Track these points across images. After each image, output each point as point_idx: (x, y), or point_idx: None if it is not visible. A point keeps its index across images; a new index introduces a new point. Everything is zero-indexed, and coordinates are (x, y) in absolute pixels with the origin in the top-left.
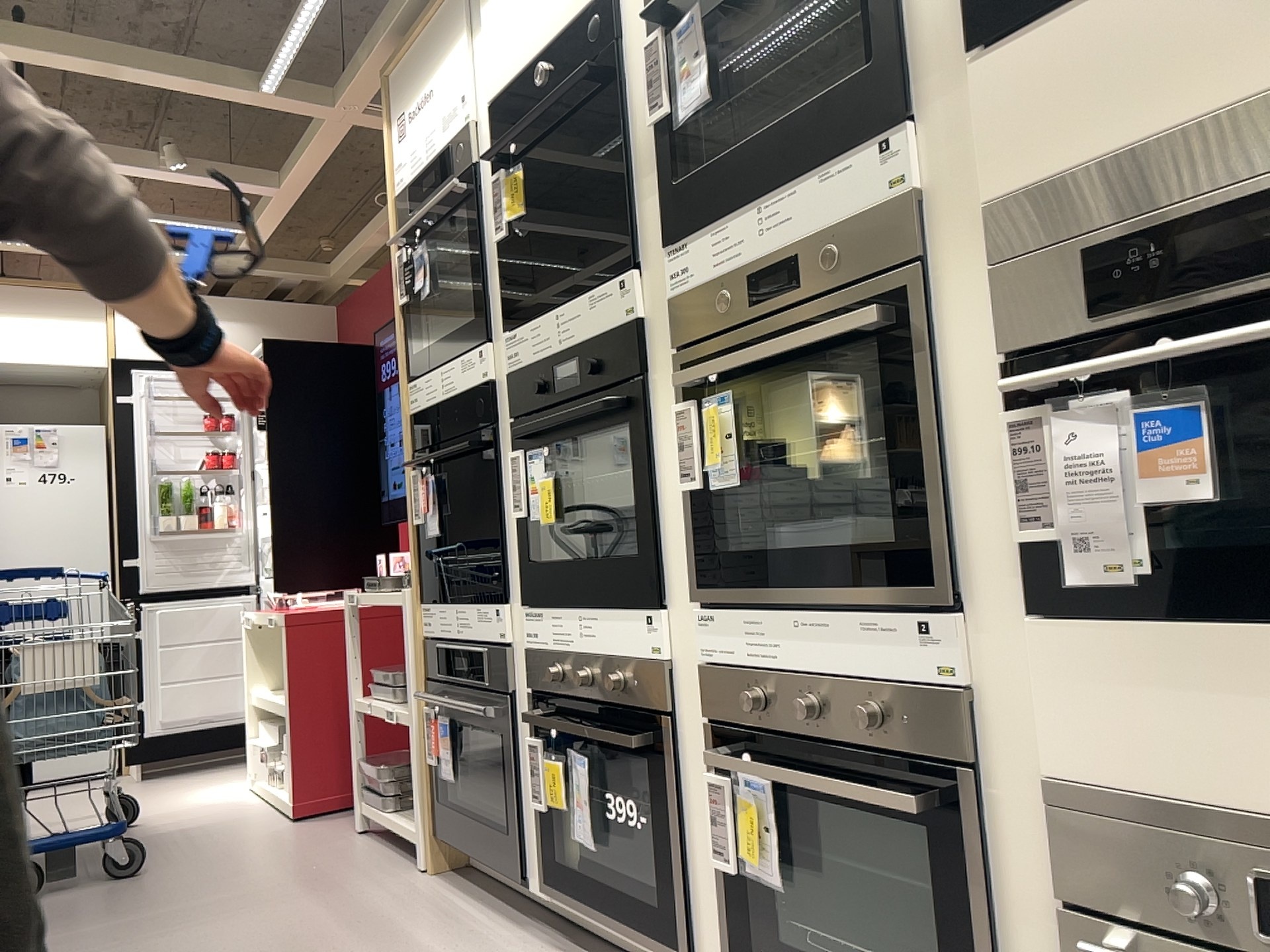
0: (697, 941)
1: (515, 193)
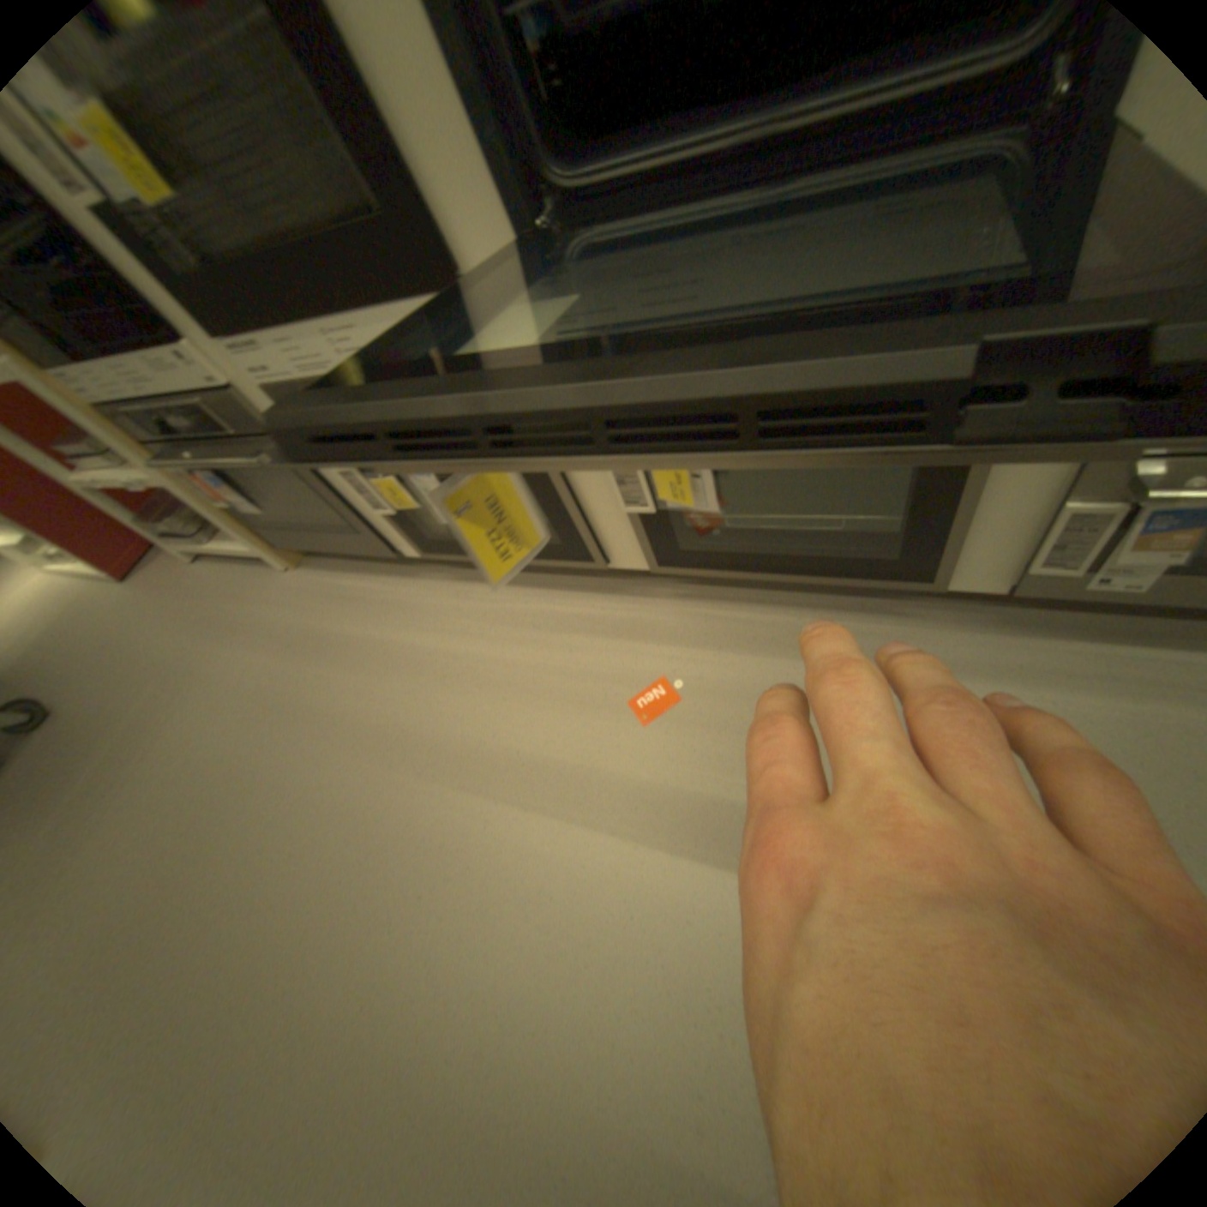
0: (601, 548)
1: None
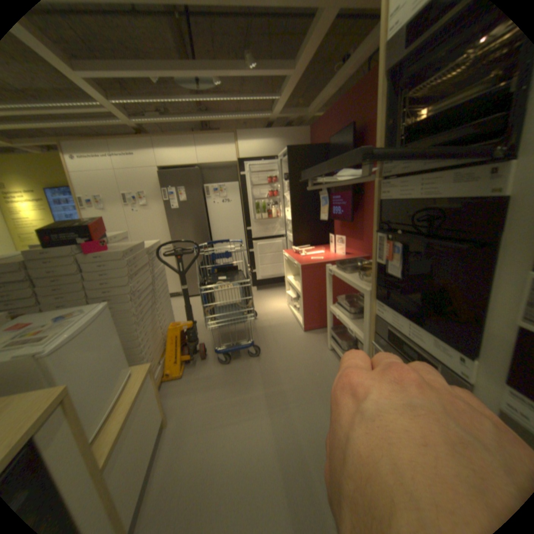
0: None
1: None
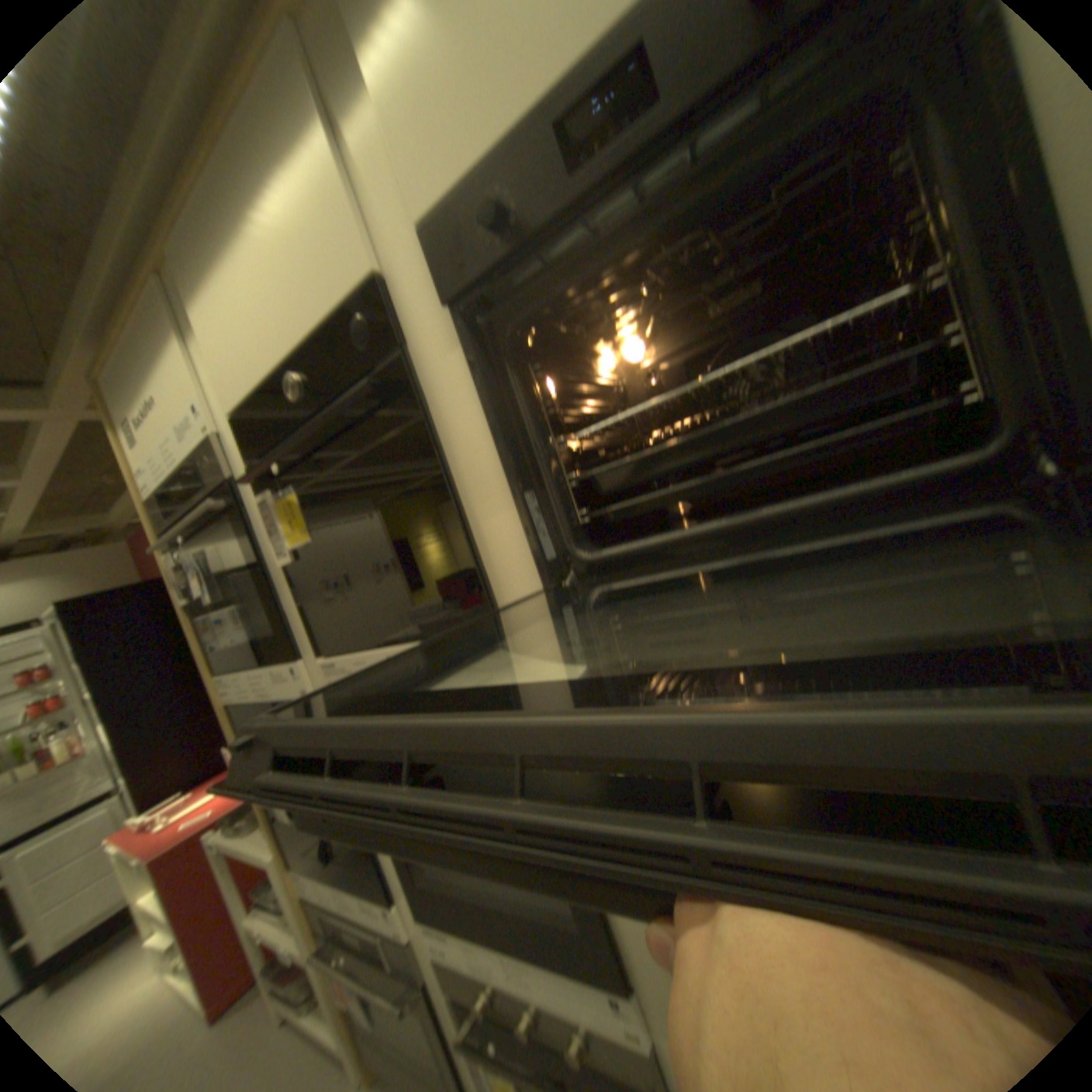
0: None
1: (297, 521)
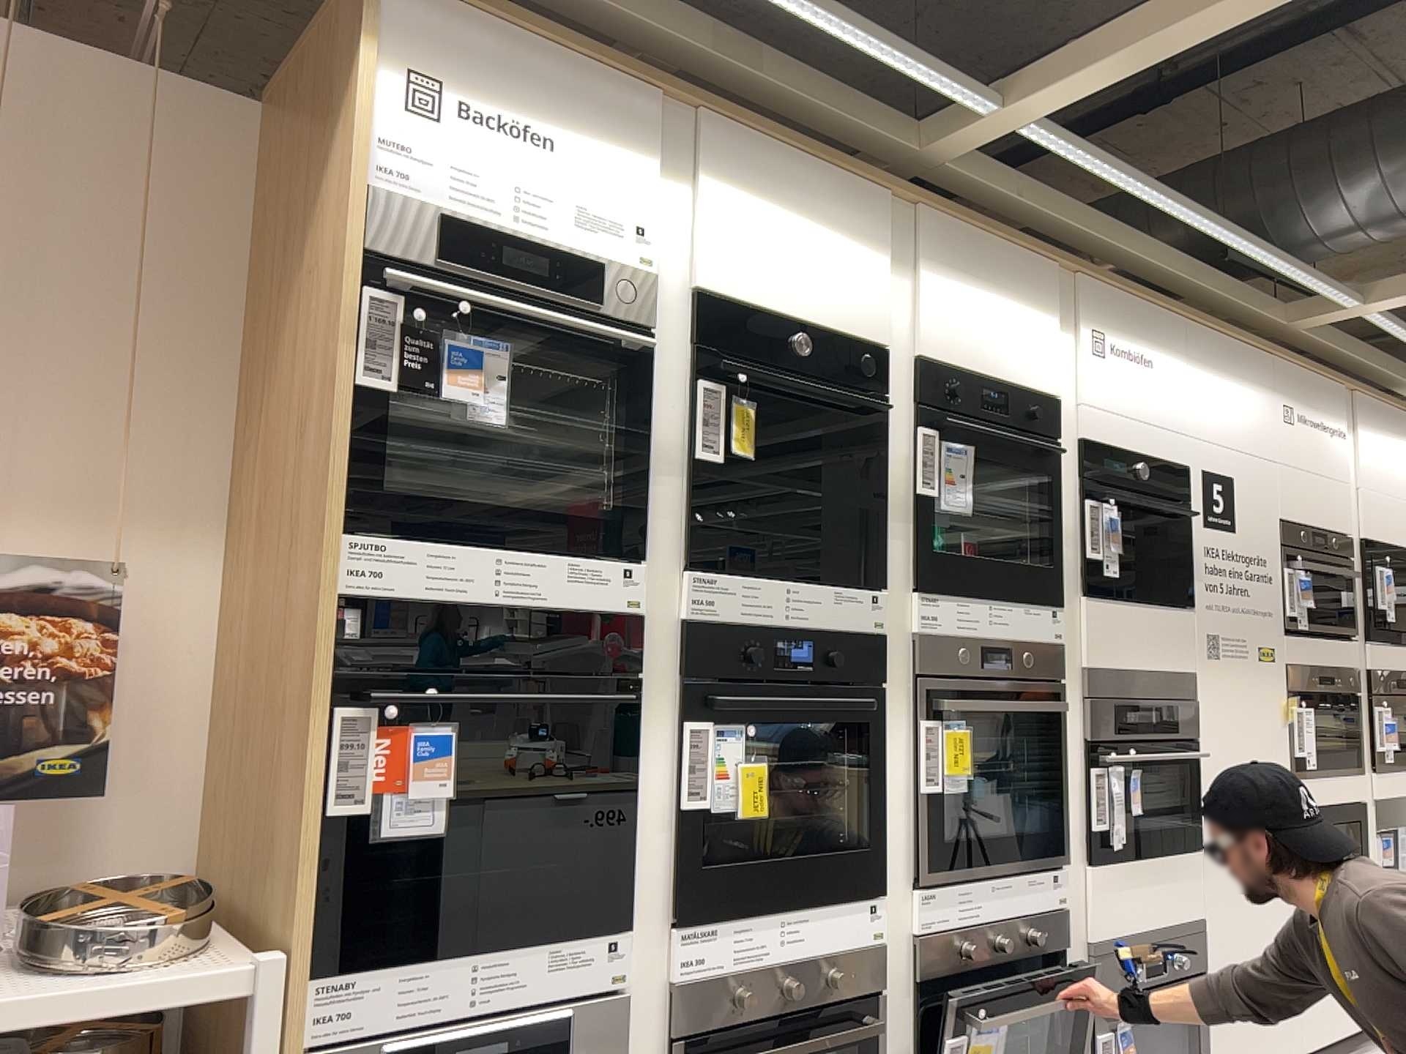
0: None
1: (750, 435)
